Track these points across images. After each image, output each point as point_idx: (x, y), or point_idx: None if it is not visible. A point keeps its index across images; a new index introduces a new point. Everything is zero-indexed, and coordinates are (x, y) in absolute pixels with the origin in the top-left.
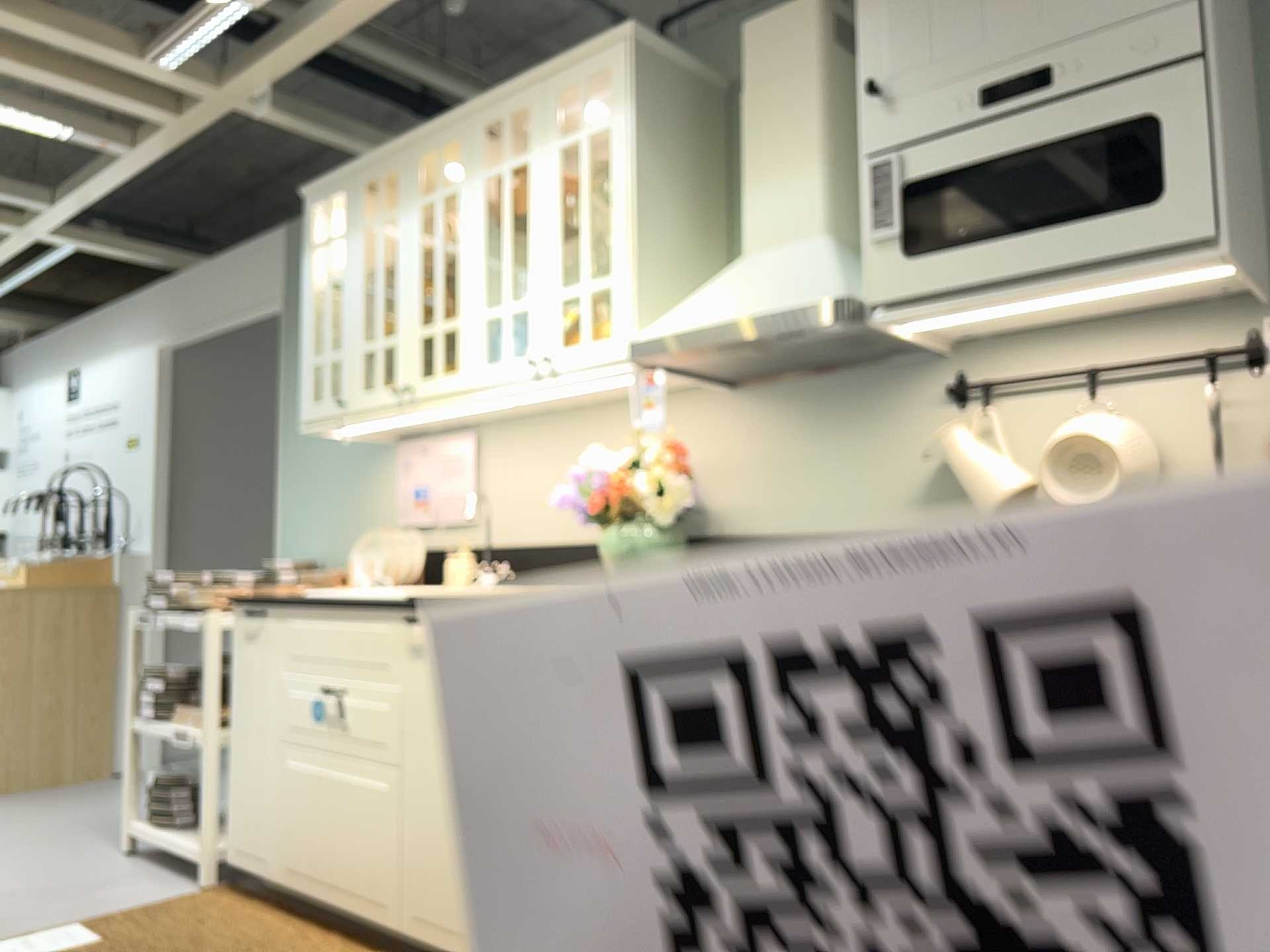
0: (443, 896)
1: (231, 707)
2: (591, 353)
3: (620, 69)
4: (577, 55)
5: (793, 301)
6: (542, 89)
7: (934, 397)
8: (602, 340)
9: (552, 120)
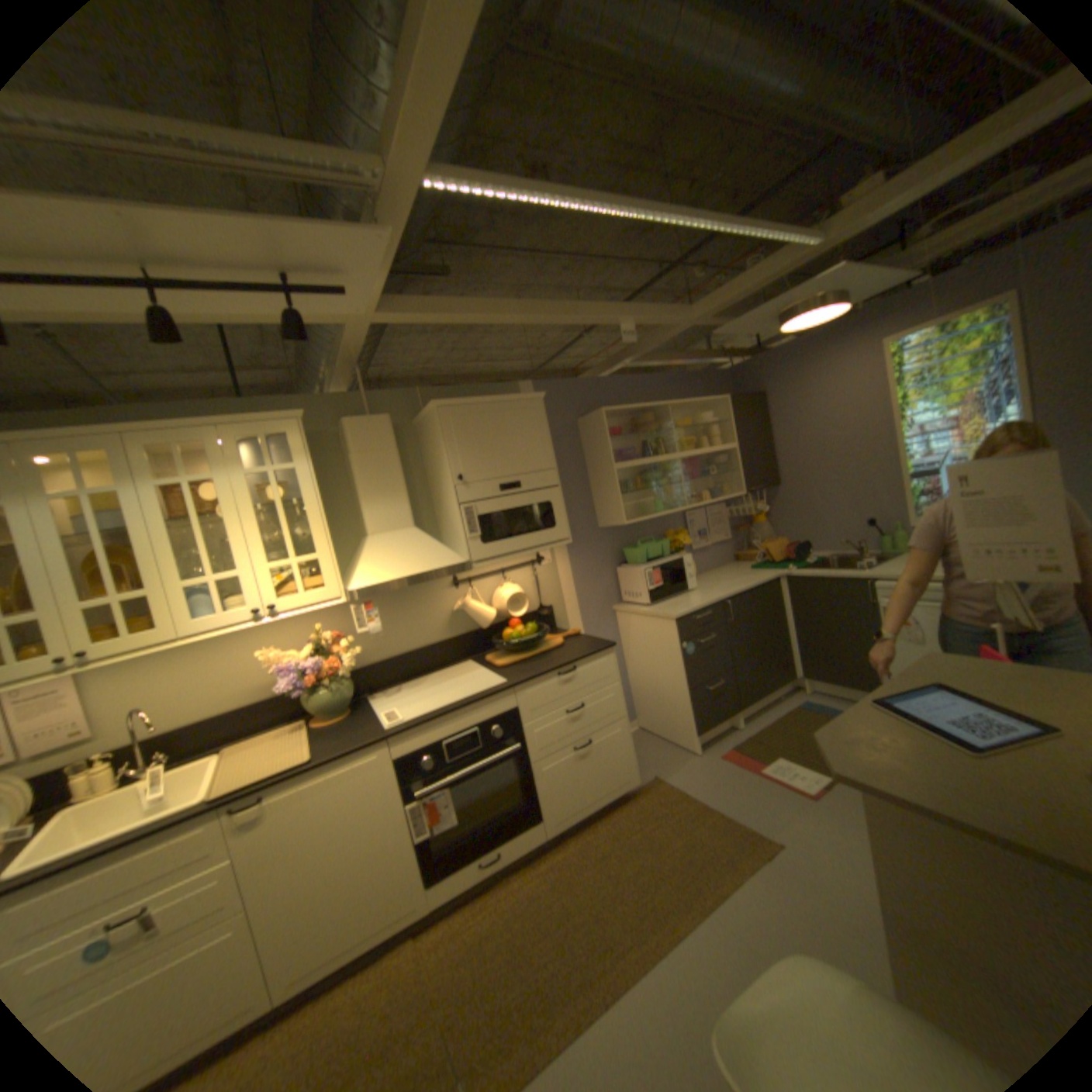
0: (315, 949)
1: None
2: (310, 599)
3: (297, 436)
4: (254, 418)
5: (444, 564)
6: (216, 431)
7: (446, 586)
8: (317, 591)
9: (233, 455)
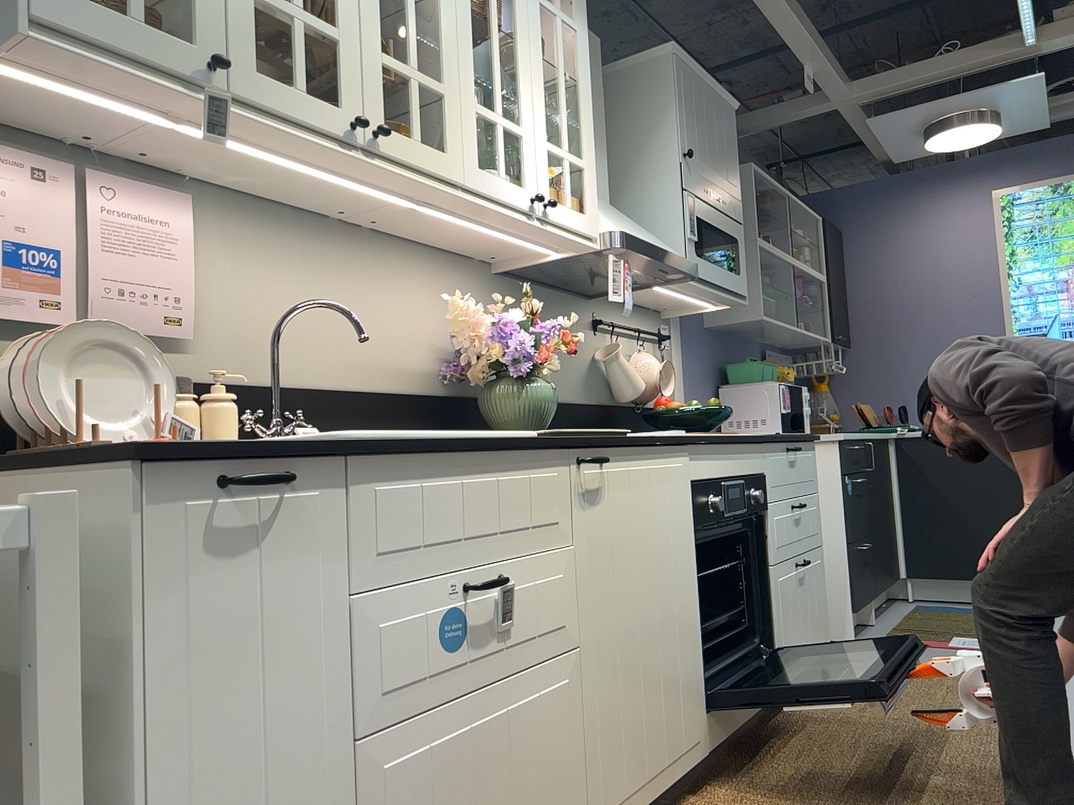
0: (629, 758)
1: (134, 758)
2: (576, 219)
3: None
4: None
5: (678, 254)
6: None
7: (589, 323)
8: (581, 213)
9: None
